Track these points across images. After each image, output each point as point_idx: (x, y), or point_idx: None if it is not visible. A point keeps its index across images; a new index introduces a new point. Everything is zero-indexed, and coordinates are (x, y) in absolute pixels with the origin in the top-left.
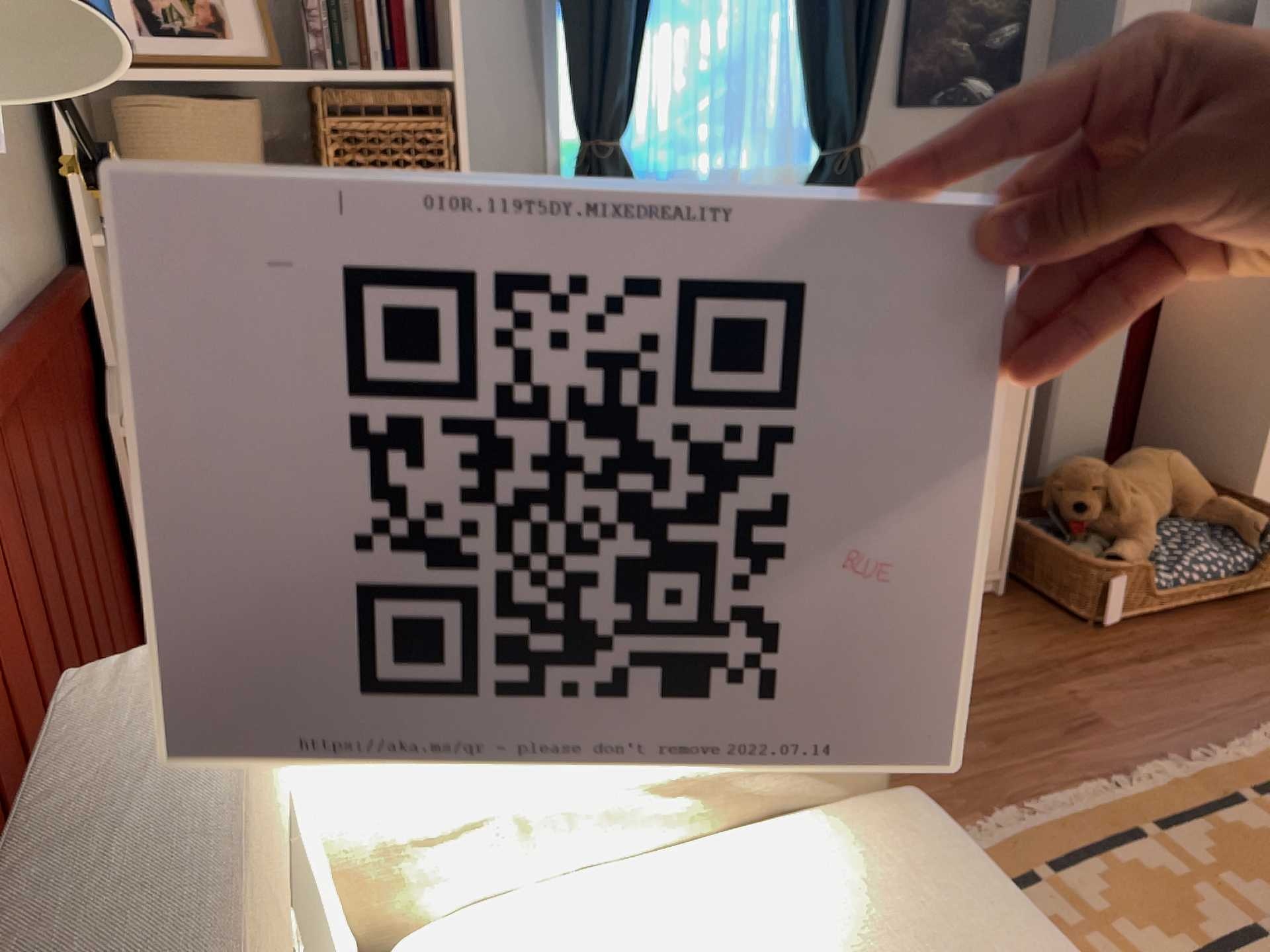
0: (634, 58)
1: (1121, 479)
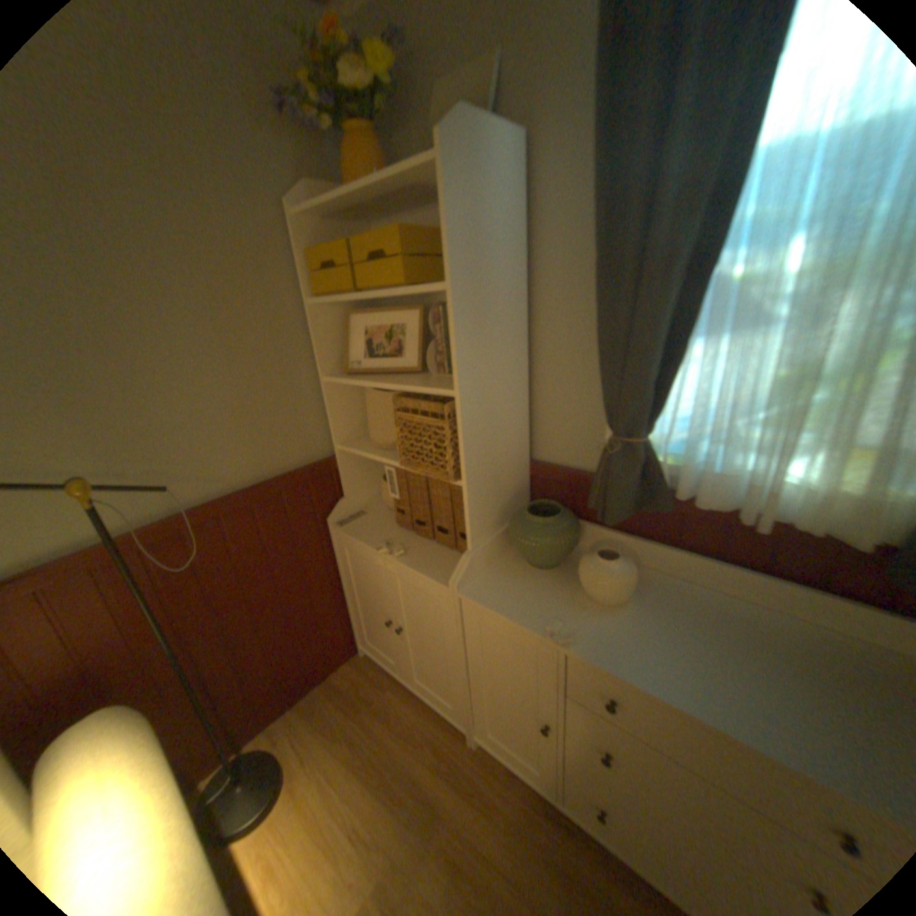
0: (668, 370)
1: None
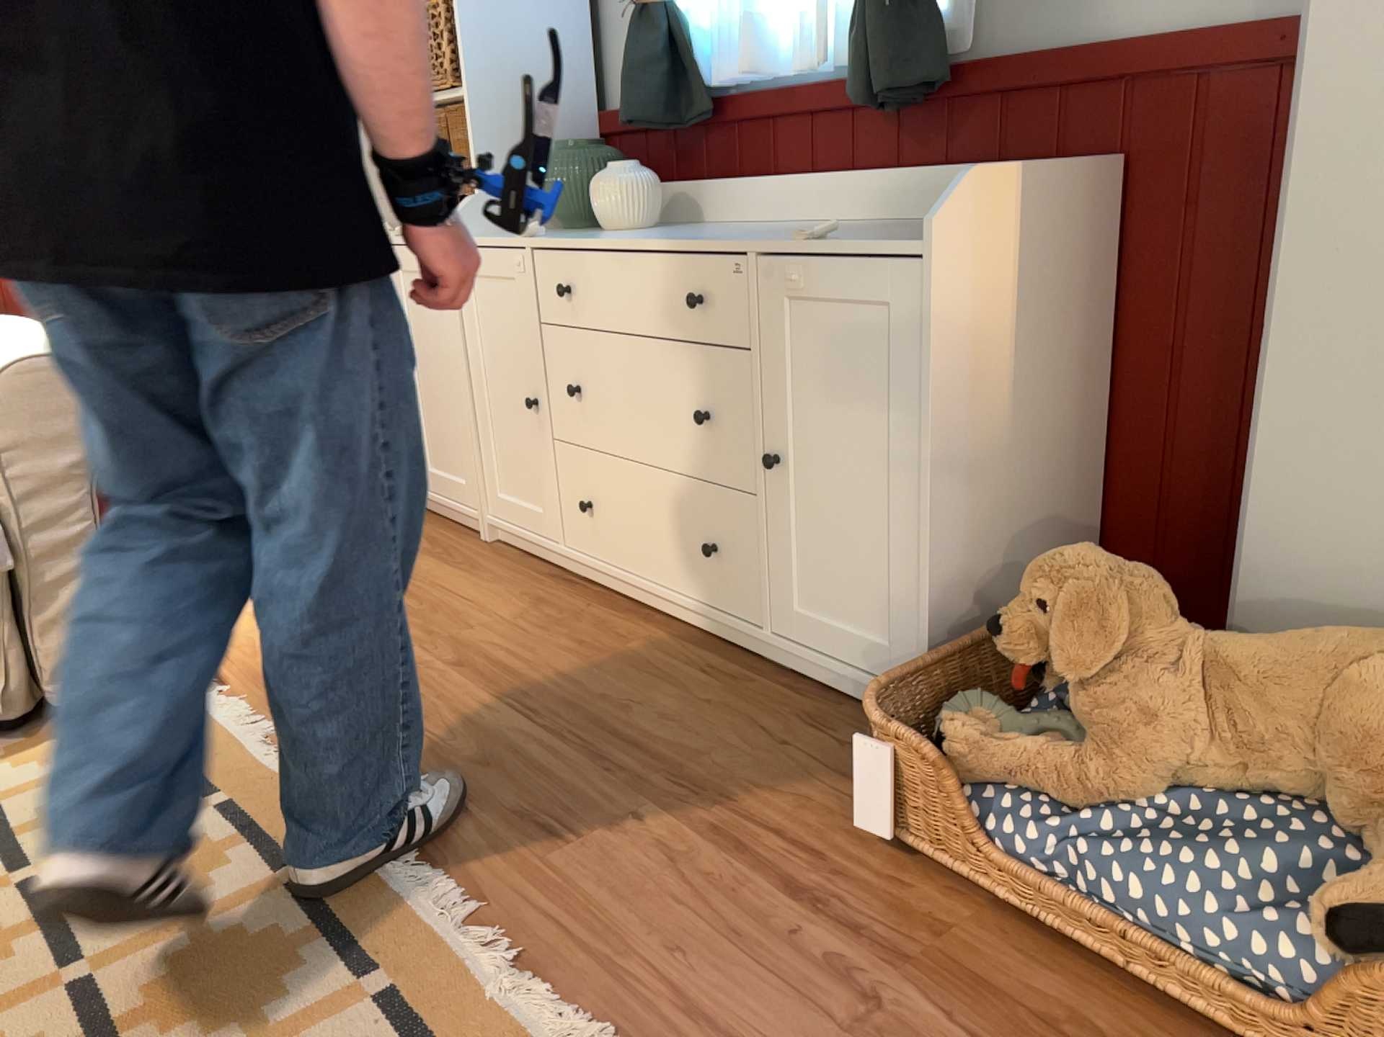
0: None
1: (1108, 610)
